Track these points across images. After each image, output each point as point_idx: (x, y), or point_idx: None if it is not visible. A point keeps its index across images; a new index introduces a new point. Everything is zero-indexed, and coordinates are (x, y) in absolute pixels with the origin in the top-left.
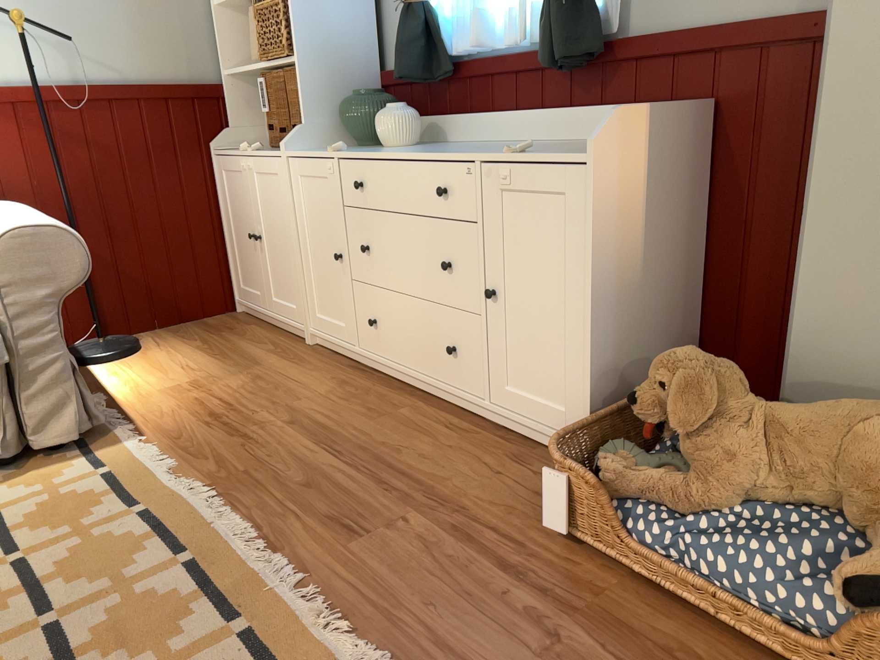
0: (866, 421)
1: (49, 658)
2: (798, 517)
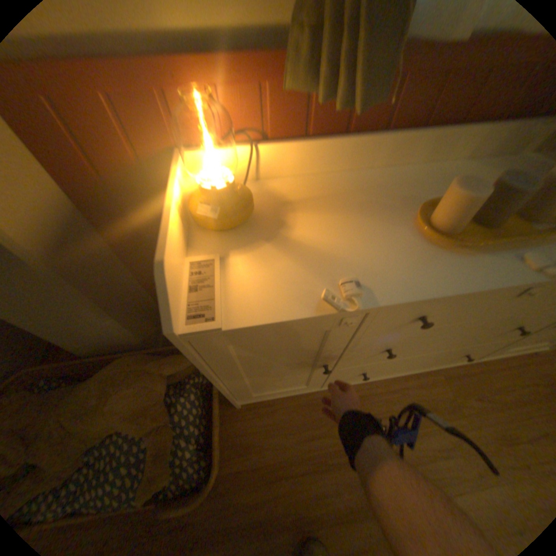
0: (109, 401)
1: None
2: (114, 448)
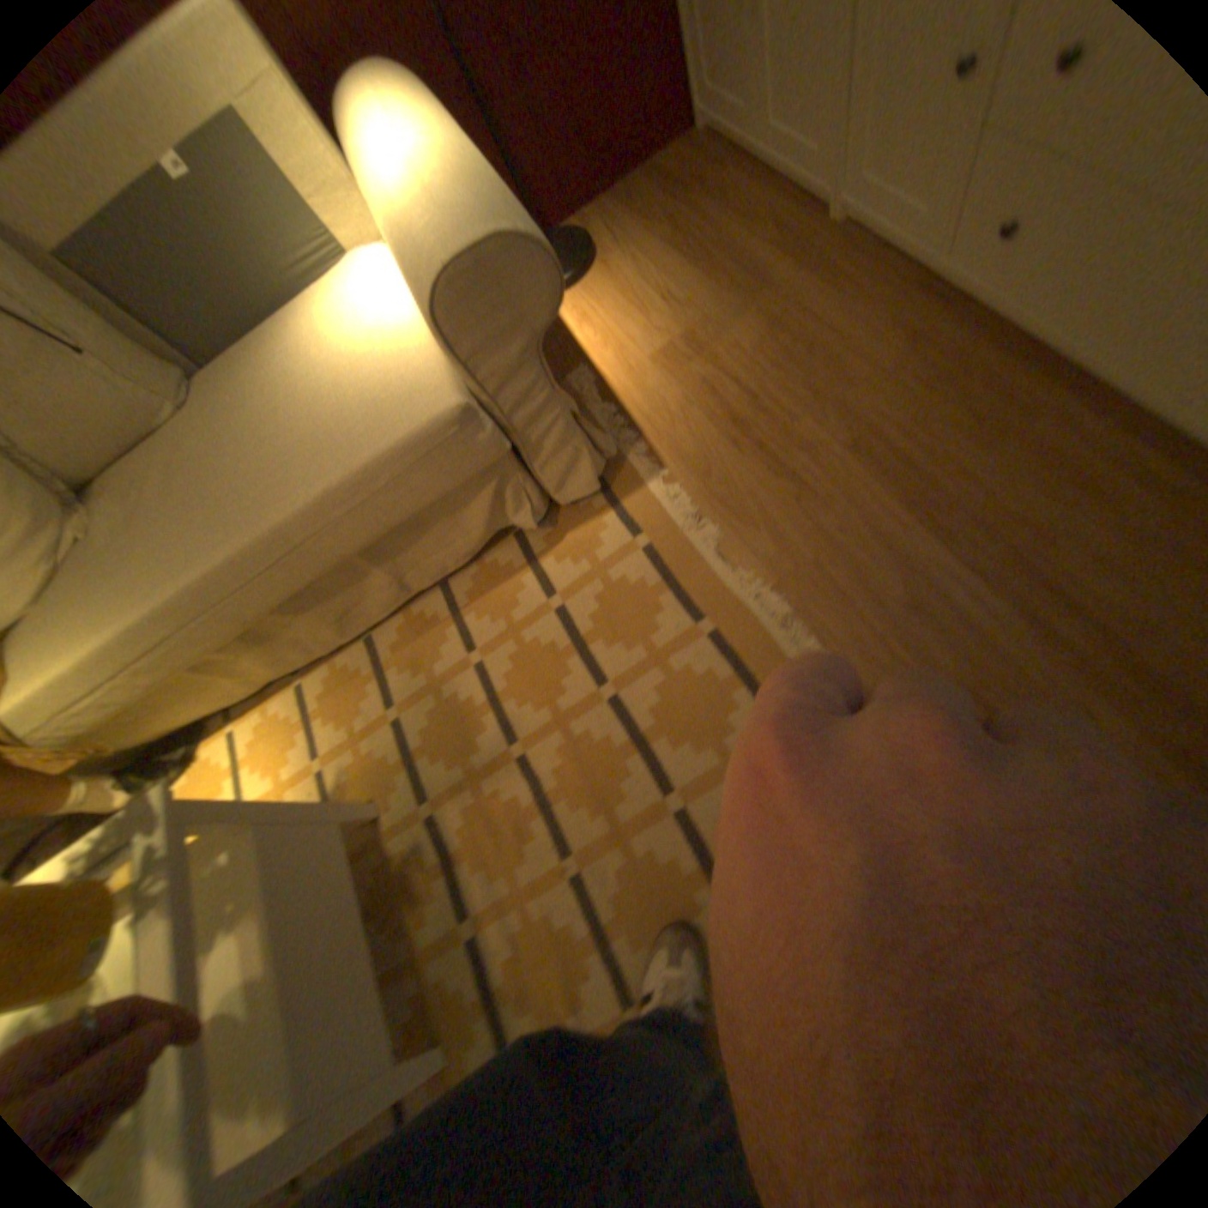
0: None
1: (696, 867)
2: None
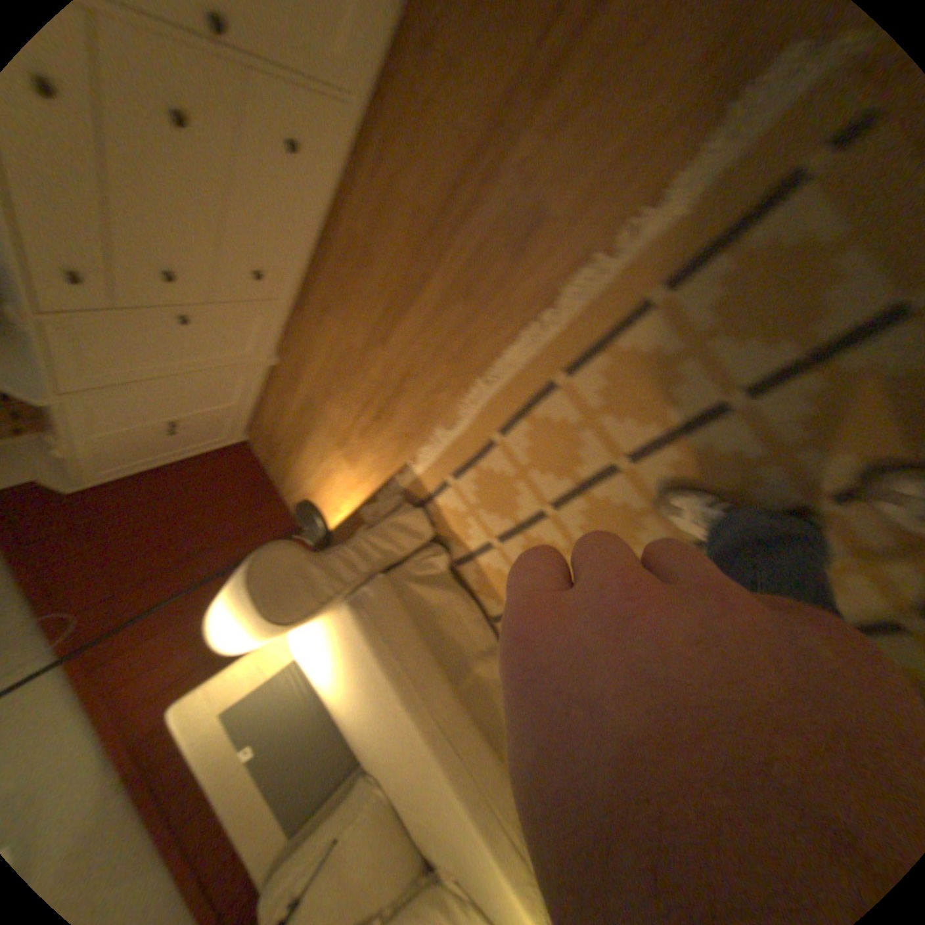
0: None
1: (666, 443)
2: None
